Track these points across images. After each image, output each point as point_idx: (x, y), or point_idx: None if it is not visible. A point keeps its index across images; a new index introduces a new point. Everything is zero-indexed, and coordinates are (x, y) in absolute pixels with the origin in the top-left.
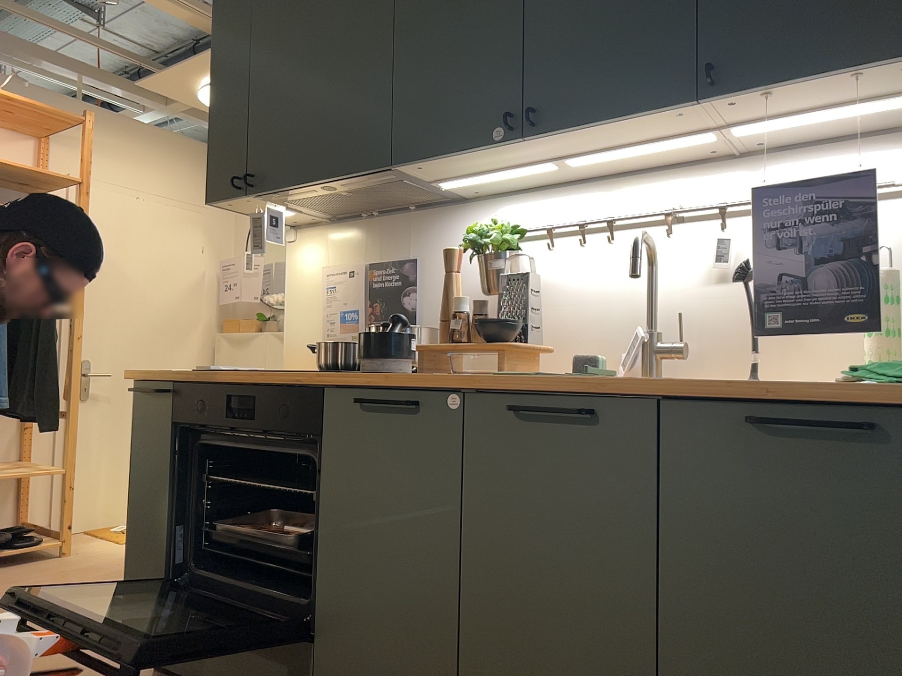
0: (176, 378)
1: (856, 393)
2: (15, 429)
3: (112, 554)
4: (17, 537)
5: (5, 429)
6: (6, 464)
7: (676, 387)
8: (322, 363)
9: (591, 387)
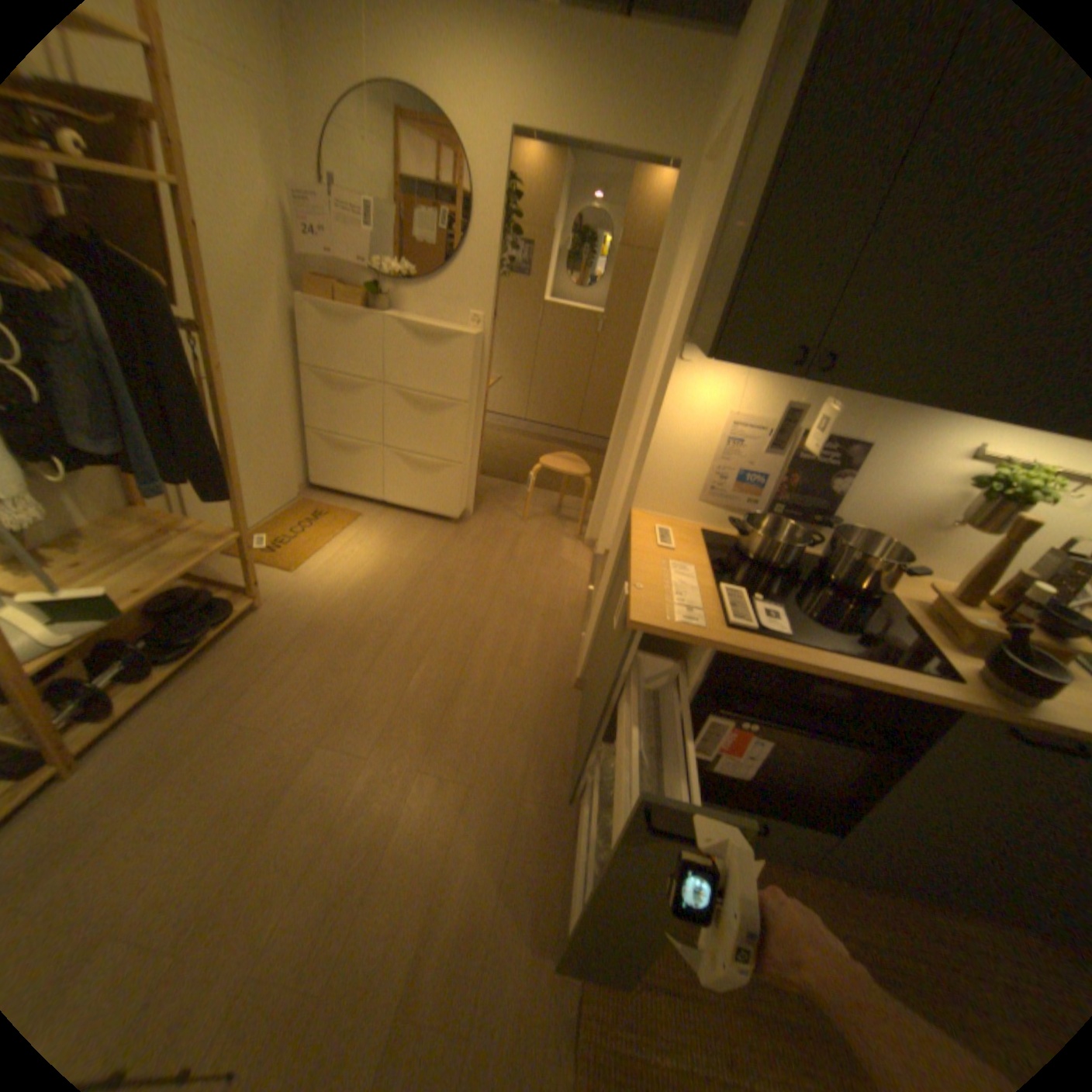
0: (722, 643)
1: None
2: (108, 471)
3: (305, 594)
4: (198, 607)
5: (96, 475)
6: (127, 521)
7: None
8: (769, 558)
9: None
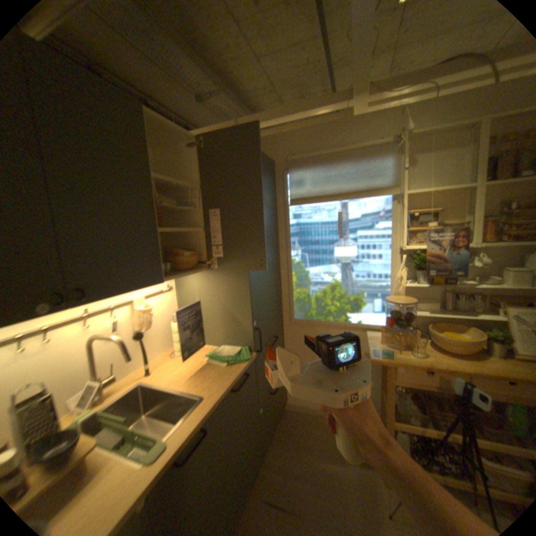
0: None
1: (245, 370)
2: None
3: None
4: None
5: None
6: None
7: (222, 399)
8: None
9: (201, 423)
